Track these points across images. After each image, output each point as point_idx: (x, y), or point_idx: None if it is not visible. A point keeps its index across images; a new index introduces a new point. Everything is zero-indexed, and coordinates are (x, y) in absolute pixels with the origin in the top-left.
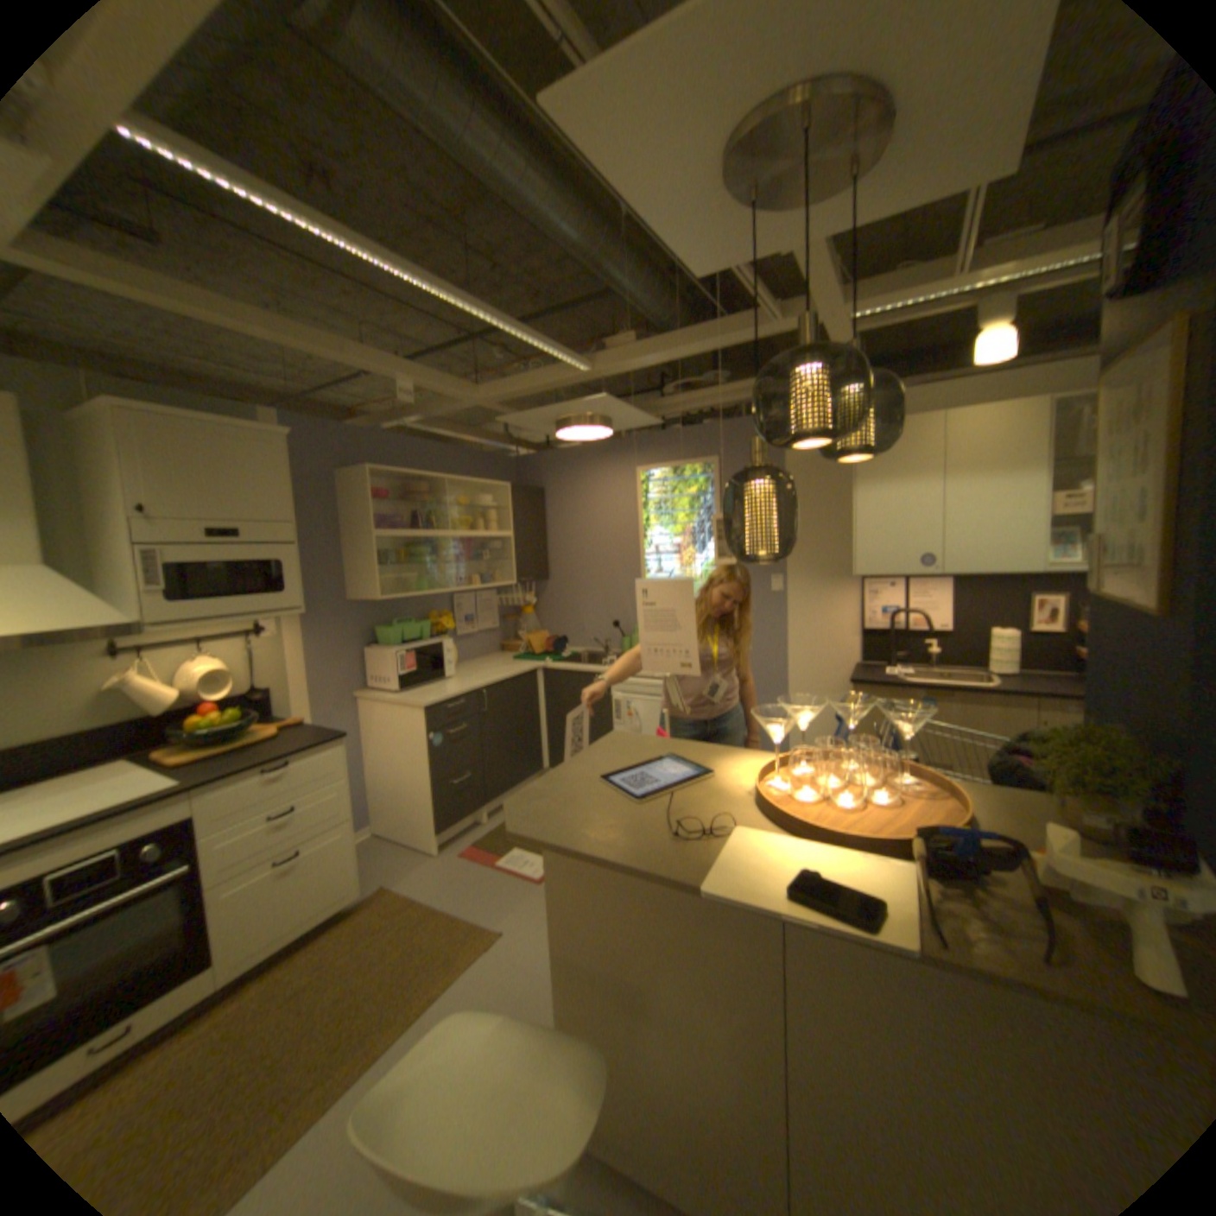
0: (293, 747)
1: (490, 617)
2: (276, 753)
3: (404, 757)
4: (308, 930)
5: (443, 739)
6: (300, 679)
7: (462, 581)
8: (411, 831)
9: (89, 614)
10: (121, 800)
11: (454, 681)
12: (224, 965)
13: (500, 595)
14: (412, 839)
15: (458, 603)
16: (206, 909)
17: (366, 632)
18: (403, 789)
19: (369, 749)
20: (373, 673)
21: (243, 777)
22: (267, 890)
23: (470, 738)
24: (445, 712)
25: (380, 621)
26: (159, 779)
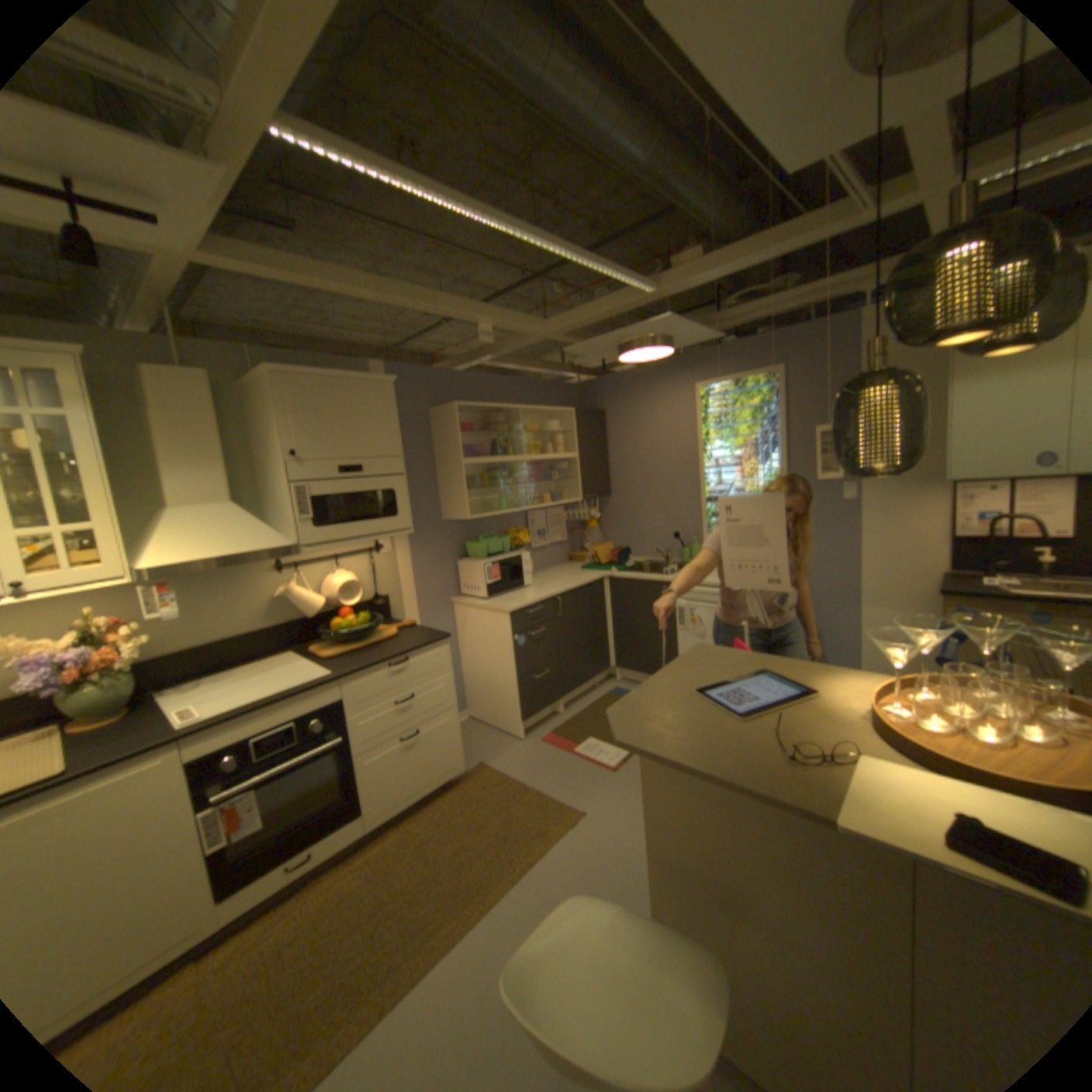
0: (410, 645)
1: (559, 531)
2: (398, 650)
3: (494, 654)
4: (428, 793)
5: (525, 639)
6: (410, 588)
7: (535, 500)
8: (501, 717)
9: (263, 539)
10: (293, 684)
11: (532, 589)
12: (370, 815)
13: (566, 511)
14: (502, 723)
15: (532, 519)
16: (355, 772)
17: (458, 547)
18: (494, 681)
19: (465, 646)
20: (466, 582)
21: (376, 669)
22: (397, 759)
23: (548, 639)
24: (527, 617)
25: (469, 537)
26: (317, 668)
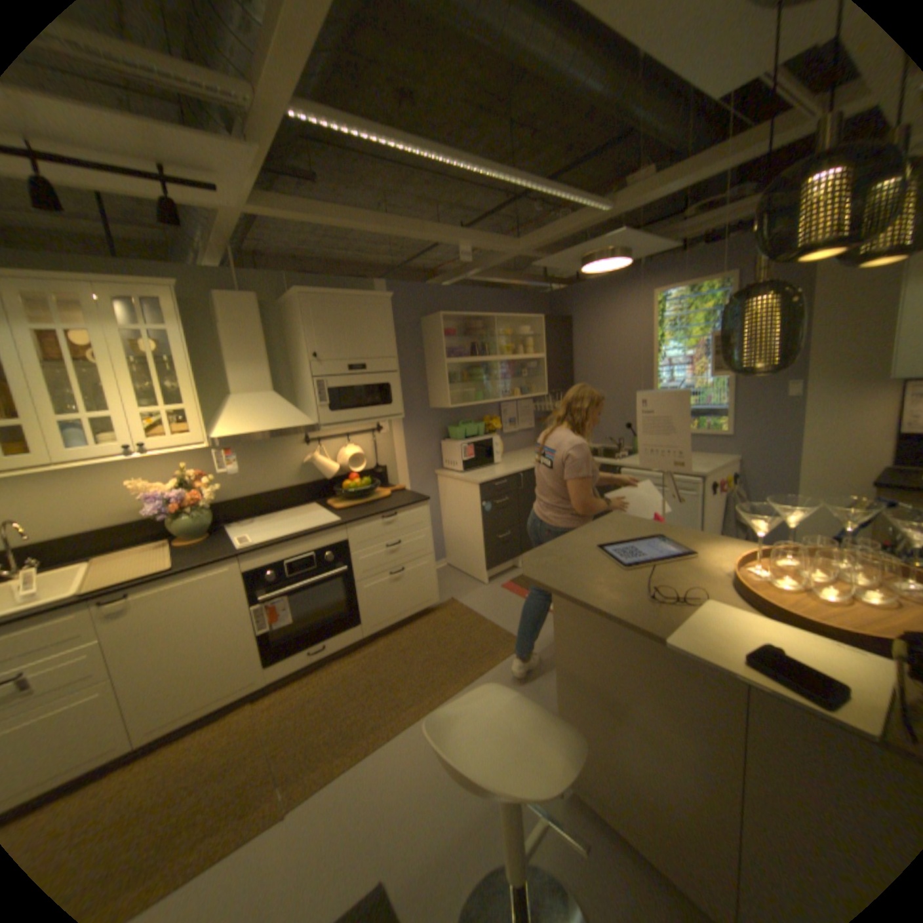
0: (399, 504)
1: (528, 420)
2: (390, 506)
3: (467, 516)
4: (410, 615)
5: (492, 506)
6: (404, 461)
7: (507, 393)
8: (471, 565)
9: (295, 419)
10: (315, 525)
11: (500, 466)
12: (367, 625)
13: (535, 403)
14: (472, 571)
15: (504, 409)
16: (357, 592)
17: (442, 430)
18: (466, 537)
19: (445, 509)
20: (447, 459)
21: (373, 519)
22: (388, 587)
23: (511, 507)
24: (493, 488)
25: (451, 423)
26: (332, 516)
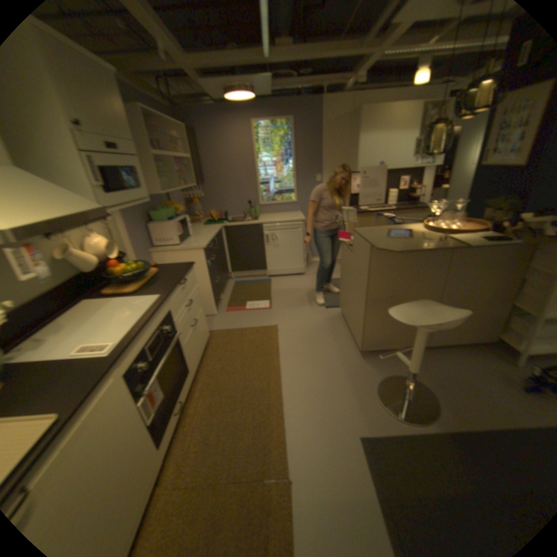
0: (183, 272)
1: (184, 205)
2: (180, 275)
3: None
4: (204, 351)
5: (211, 263)
6: (131, 245)
7: (179, 184)
8: None
9: (82, 202)
10: (143, 308)
11: (197, 237)
12: (192, 370)
13: (183, 193)
14: None
15: (173, 197)
16: (184, 349)
17: (146, 215)
18: None
19: None
20: (158, 238)
21: (178, 288)
22: (194, 337)
23: (216, 261)
24: (210, 250)
25: (149, 209)
26: (141, 297)
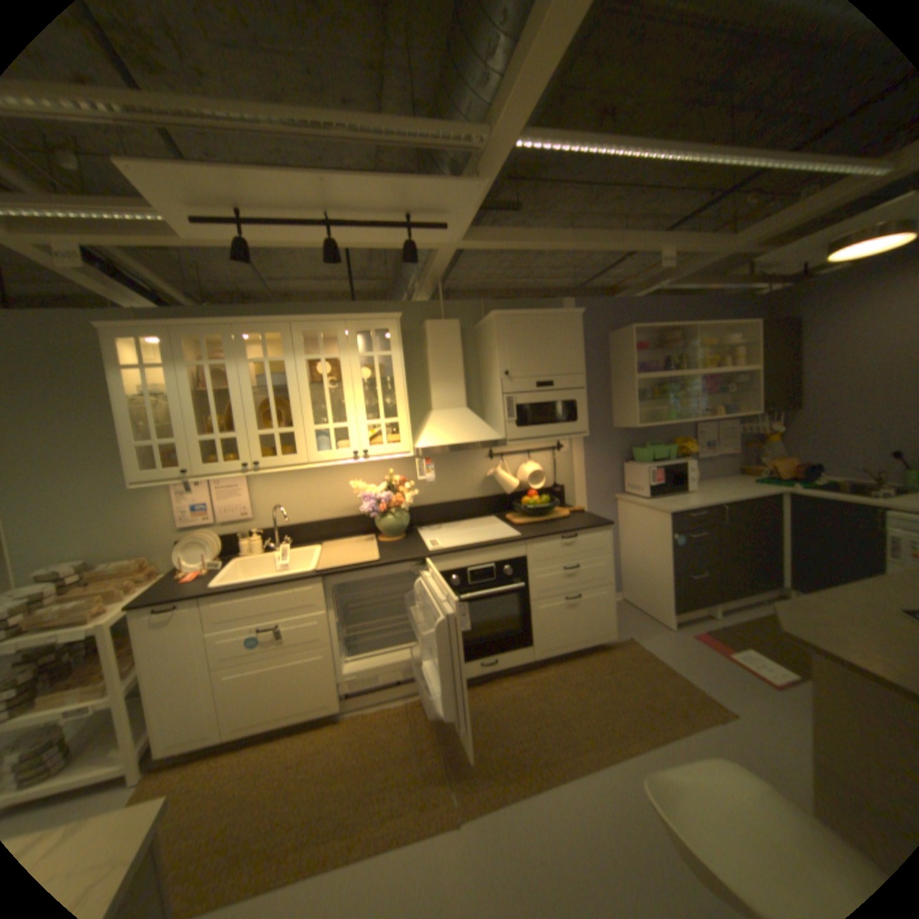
0: (579, 526)
1: (732, 444)
2: (569, 527)
3: (652, 549)
4: (584, 648)
5: (685, 541)
6: (581, 482)
7: (707, 412)
8: (654, 606)
9: (483, 434)
10: (495, 537)
11: (696, 495)
12: (539, 648)
13: (742, 424)
14: (655, 612)
15: (701, 430)
16: (531, 612)
17: (625, 451)
18: (650, 573)
19: (624, 537)
20: (630, 482)
21: (552, 539)
22: (562, 613)
23: (710, 545)
24: (689, 520)
25: (636, 444)
26: (510, 530)
